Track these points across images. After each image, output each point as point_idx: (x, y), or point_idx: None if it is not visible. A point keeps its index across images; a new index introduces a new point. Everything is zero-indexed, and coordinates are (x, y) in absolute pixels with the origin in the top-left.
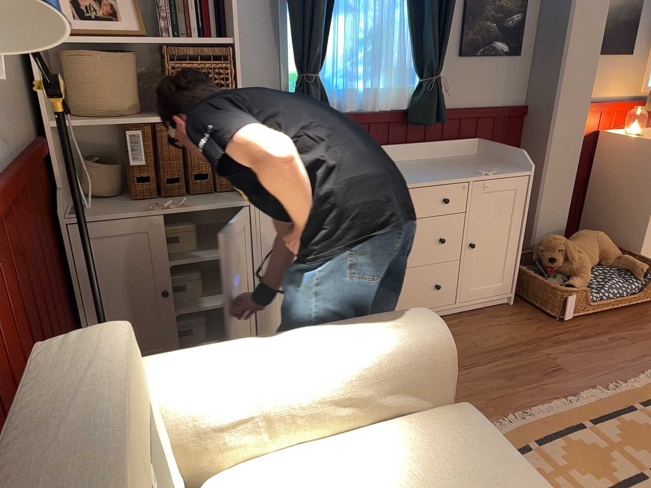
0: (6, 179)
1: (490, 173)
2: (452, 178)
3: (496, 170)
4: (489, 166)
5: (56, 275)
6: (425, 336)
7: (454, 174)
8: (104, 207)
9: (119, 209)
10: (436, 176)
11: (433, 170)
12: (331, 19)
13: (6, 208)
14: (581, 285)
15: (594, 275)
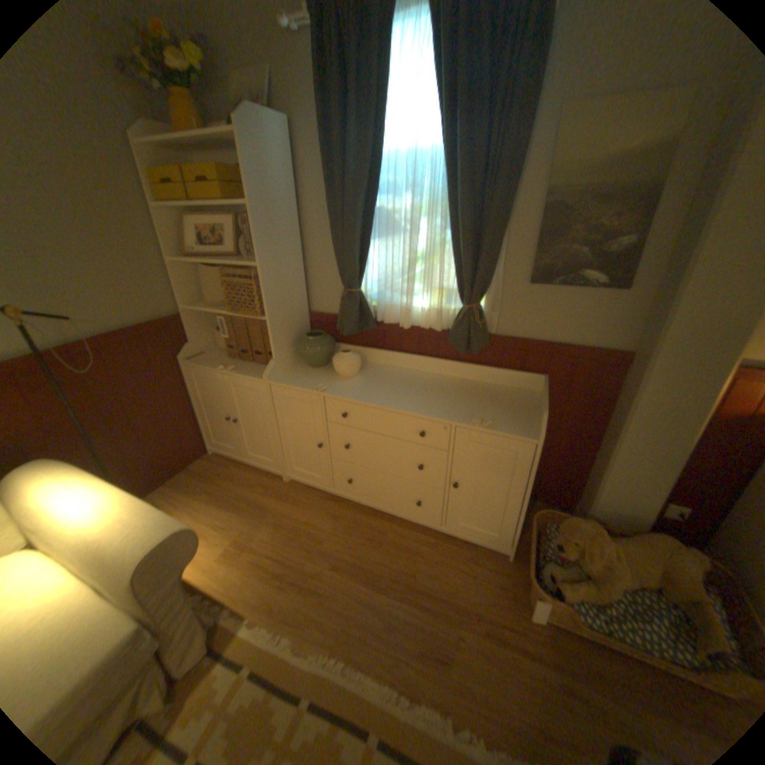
0: (62, 347)
1: (482, 424)
2: (435, 415)
3: (487, 425)
4: (506, 415)
5: (165, 390)
6: (126, 555)
7: (448, 410)
8: (210, 358)
9: (210, 362)
10: (427, 406)
11: (442, 398)
12: (371, 242)
13: (70, 360)
14: (591, 599)
15: (630, 599)
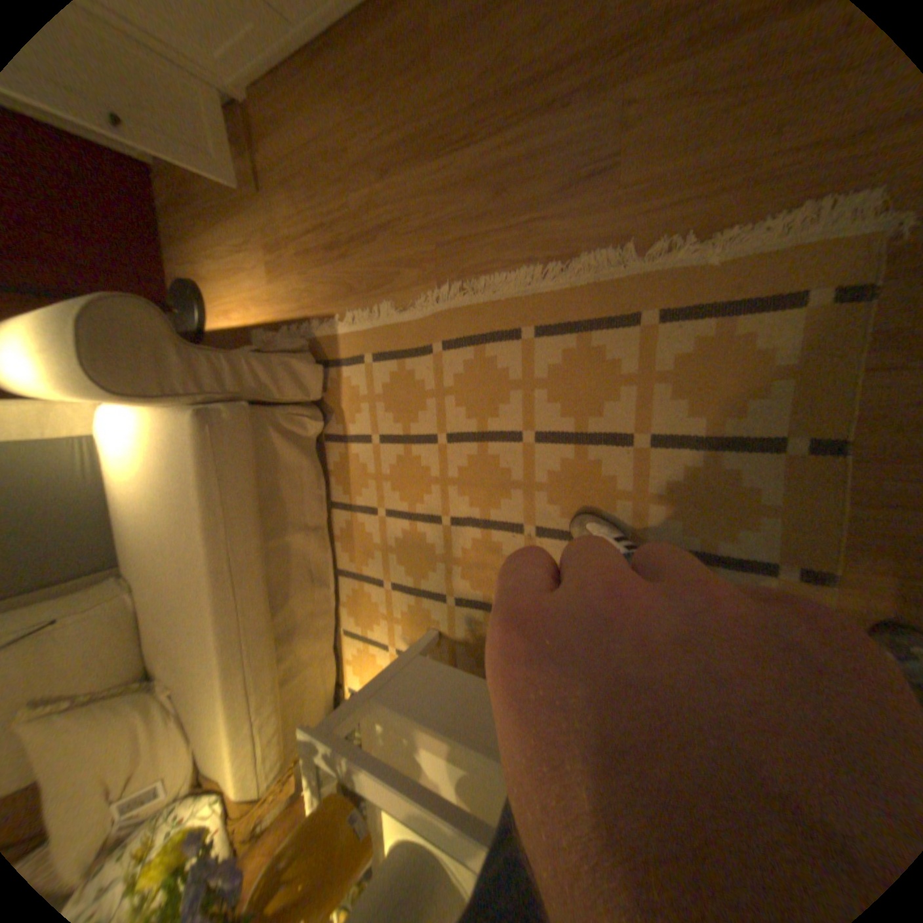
0: None
1: None
2: None
3: None
4: None
5: None
6: (76, 375)
7: None
8: None
9: None
10: None
11: None
12: None
13: None
14: None
15: None
